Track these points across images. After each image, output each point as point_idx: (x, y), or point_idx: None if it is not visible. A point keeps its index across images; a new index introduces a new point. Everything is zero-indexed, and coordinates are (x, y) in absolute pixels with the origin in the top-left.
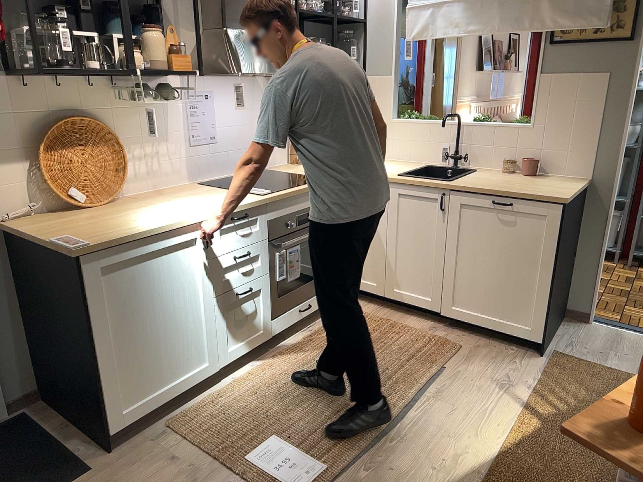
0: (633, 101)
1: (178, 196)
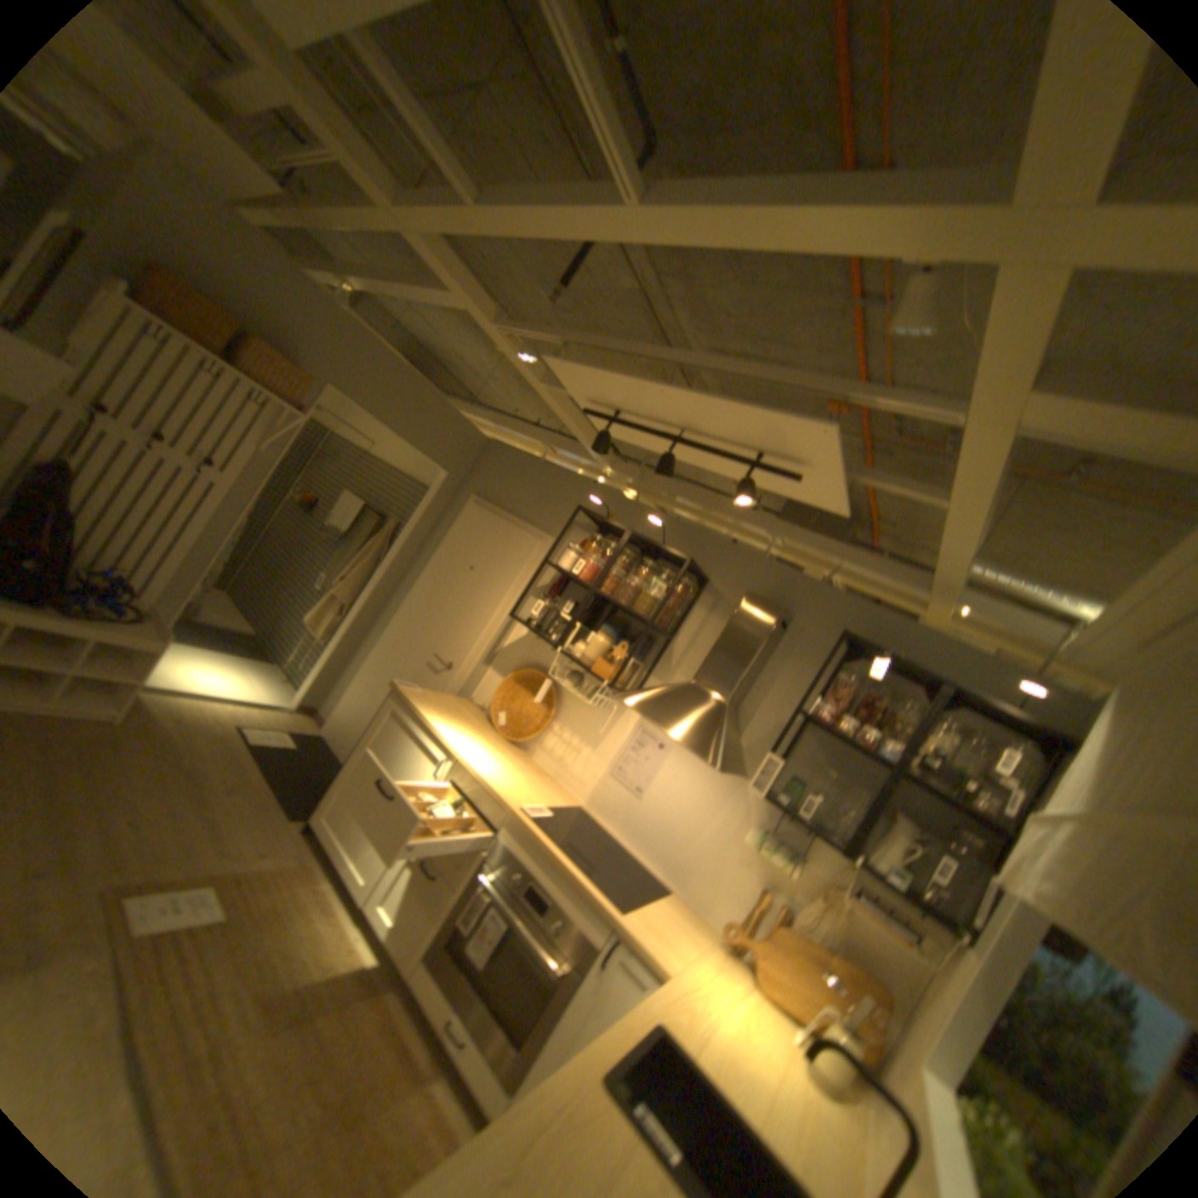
0: None
1: (530, 777)
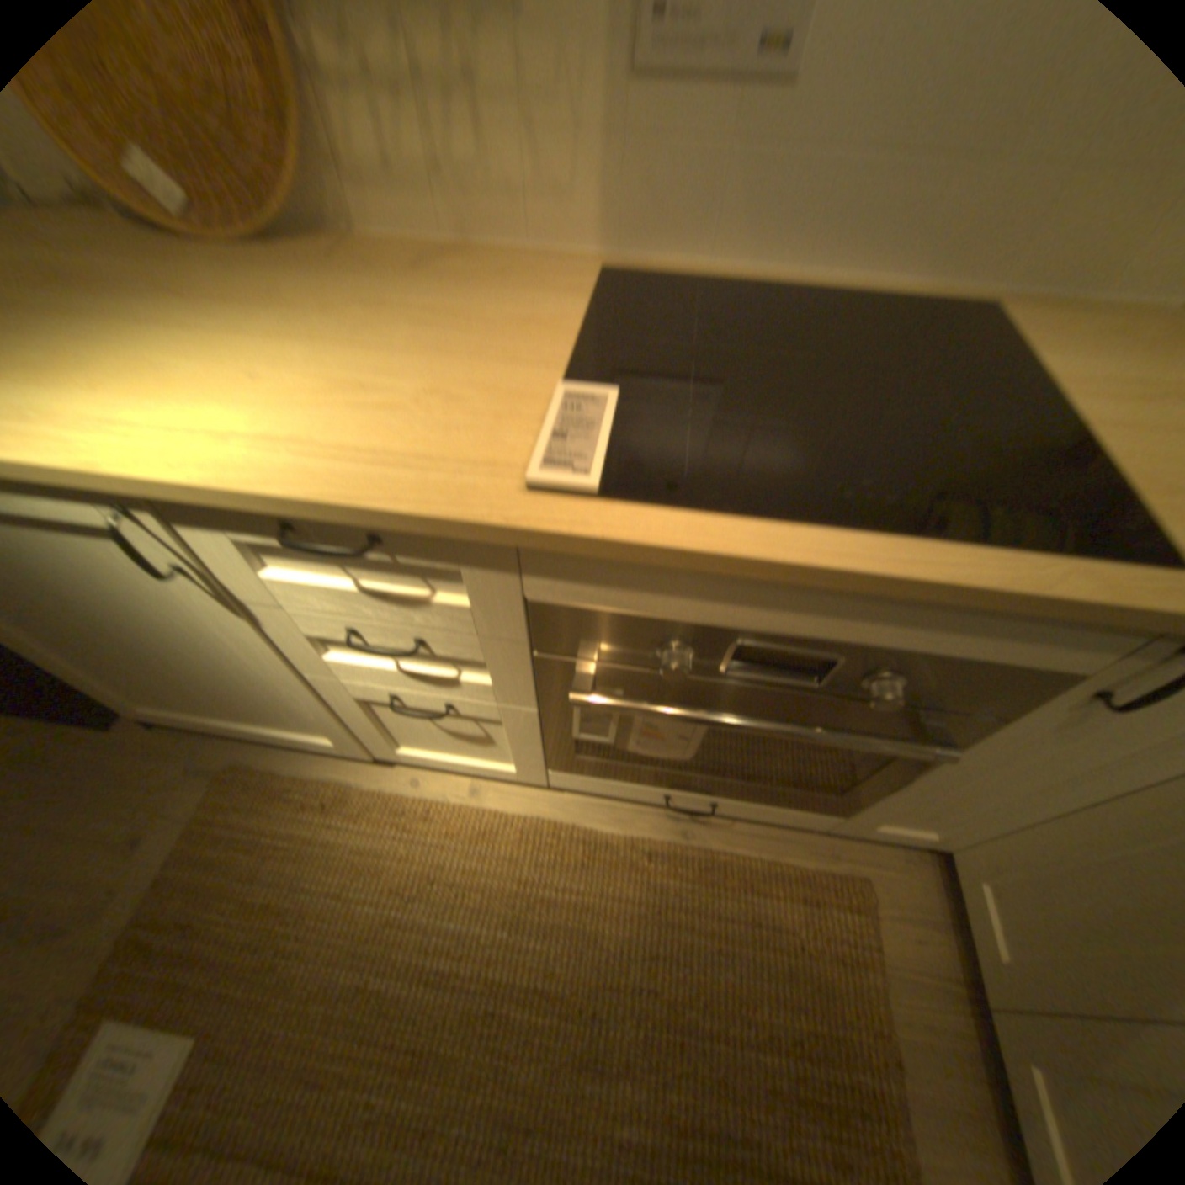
0: None
1: (411, 284)
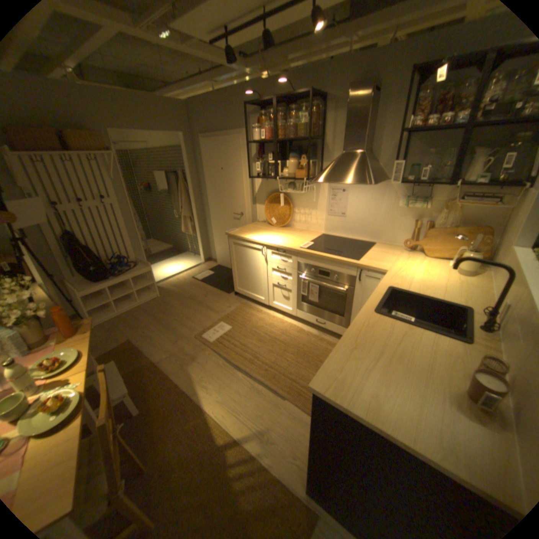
0: None
1: (297, 234)
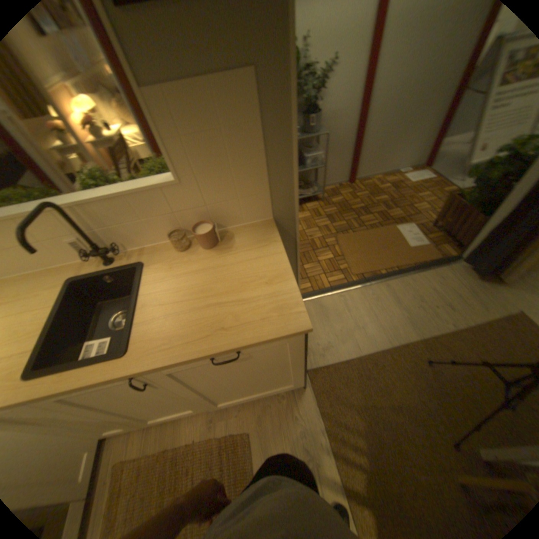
0: (294, 114)
1: None
